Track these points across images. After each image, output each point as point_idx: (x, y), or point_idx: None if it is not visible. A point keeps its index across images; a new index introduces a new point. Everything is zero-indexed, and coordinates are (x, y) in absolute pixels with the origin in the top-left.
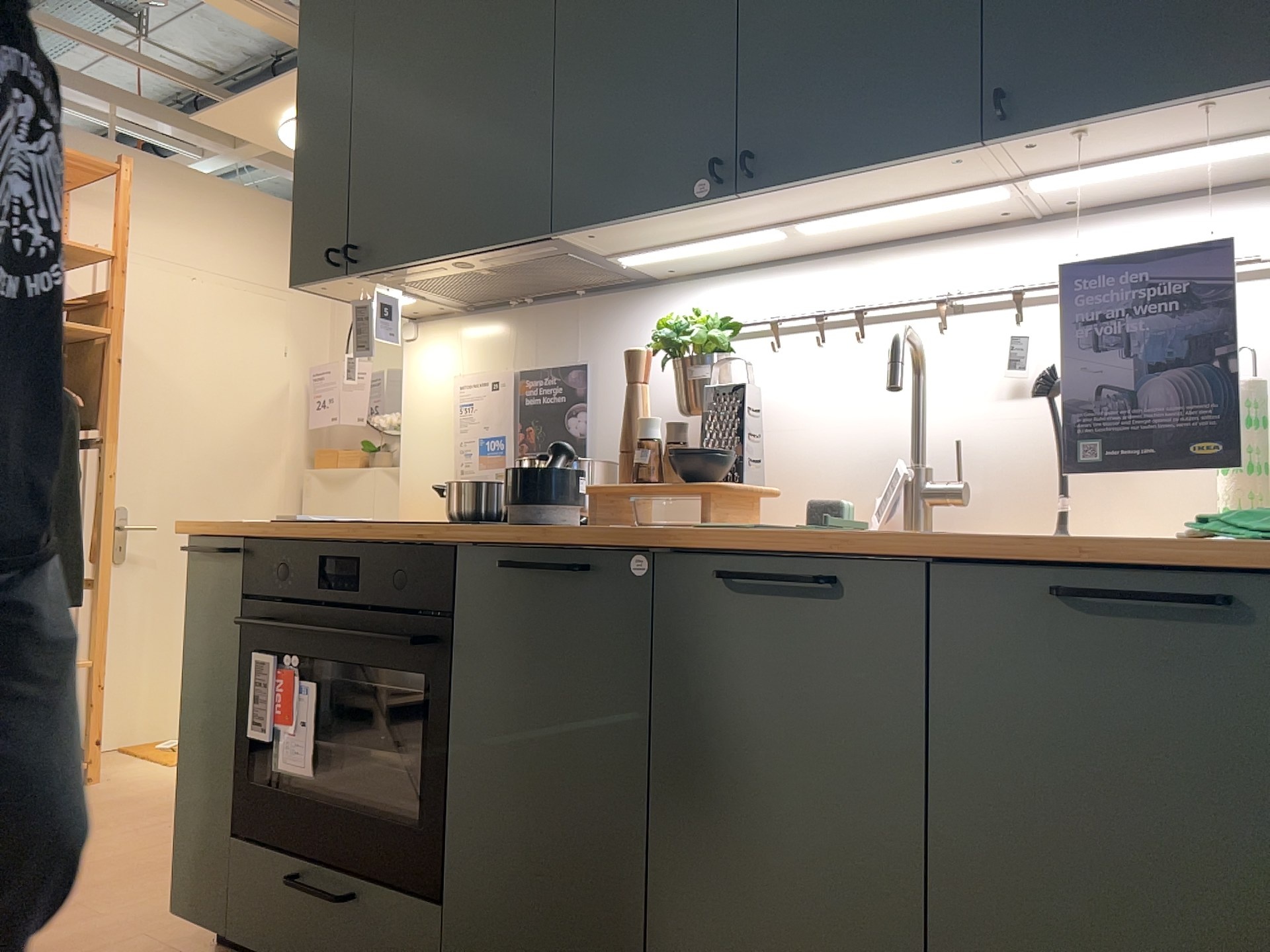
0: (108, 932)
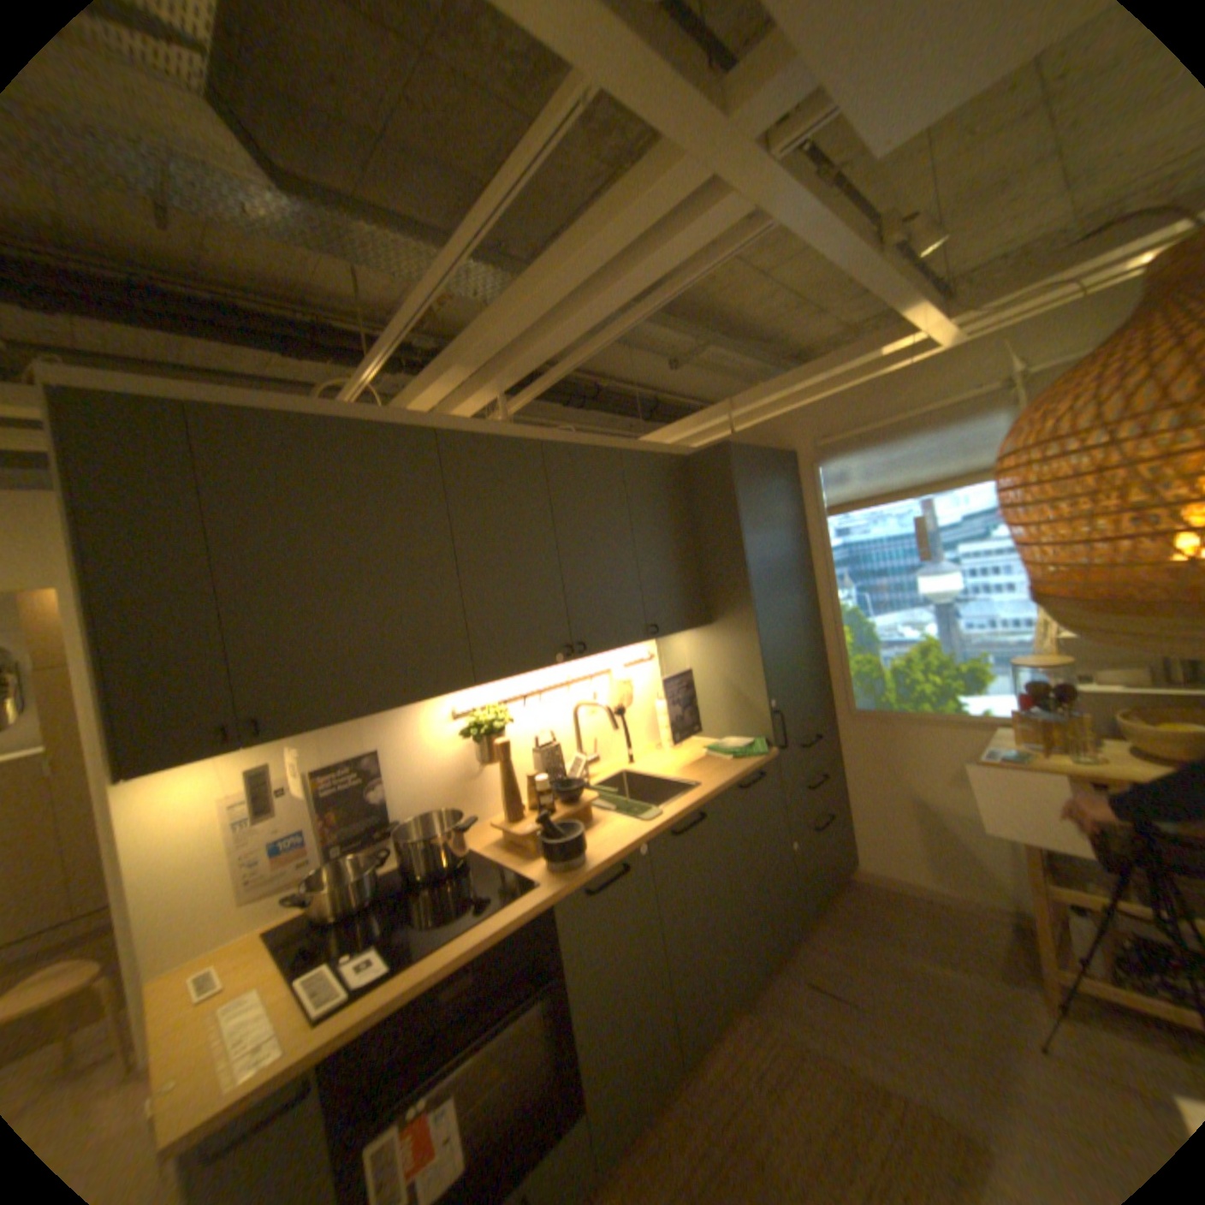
0: None
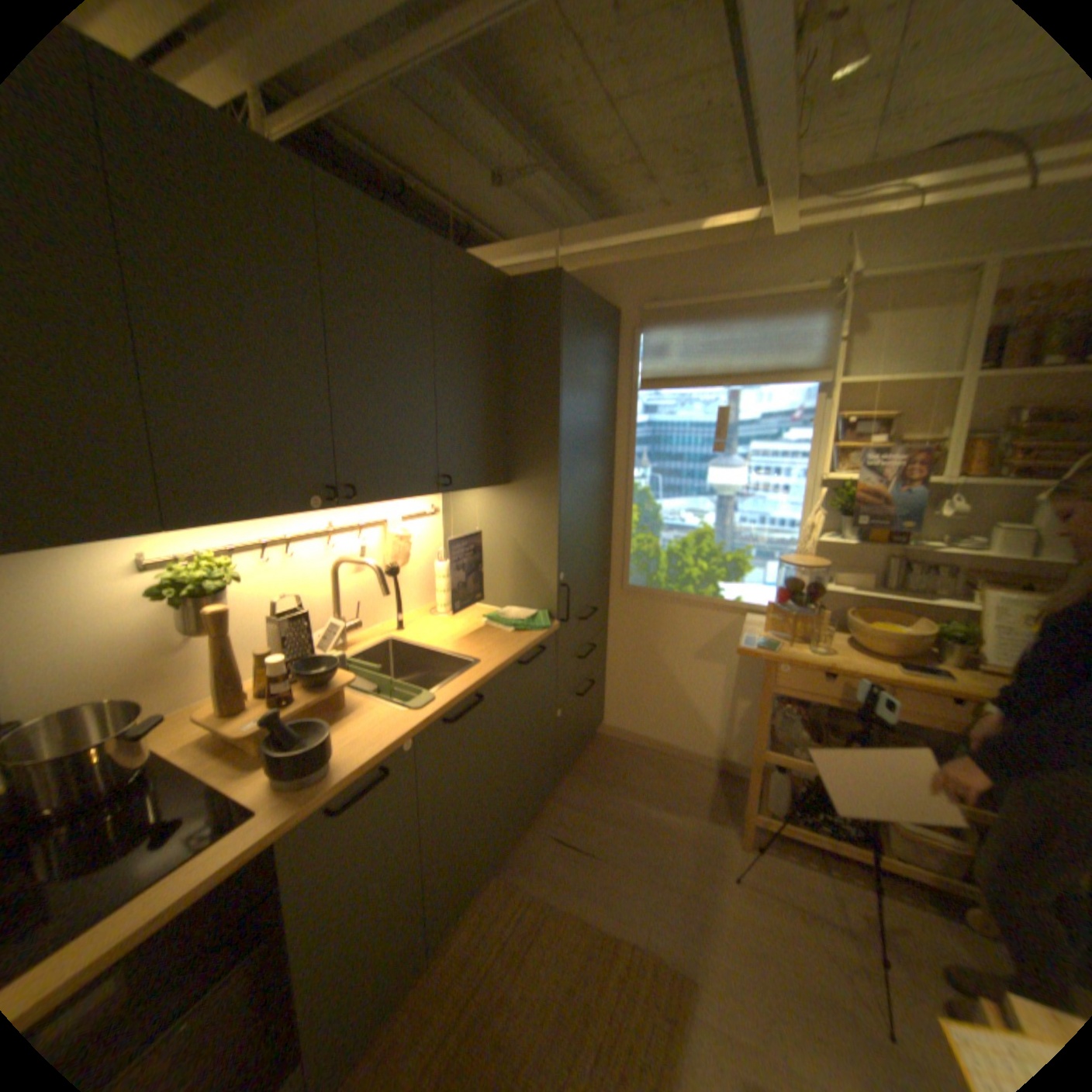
0: None
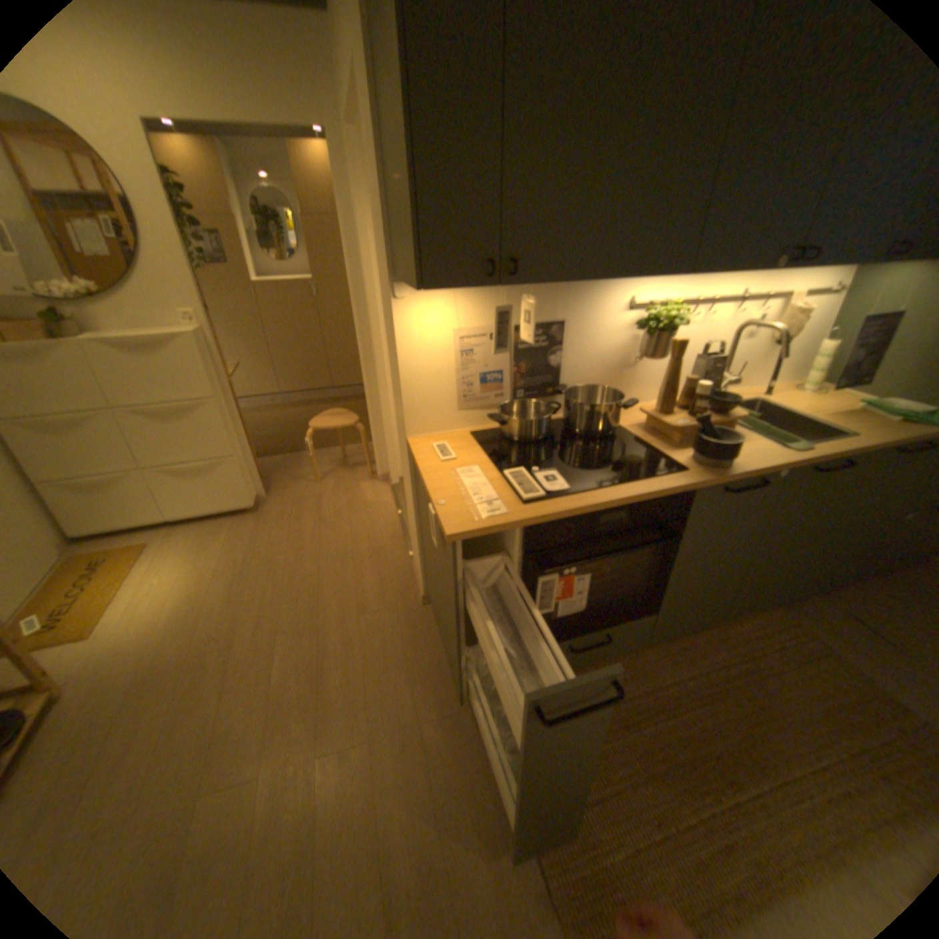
0: (398, 741)
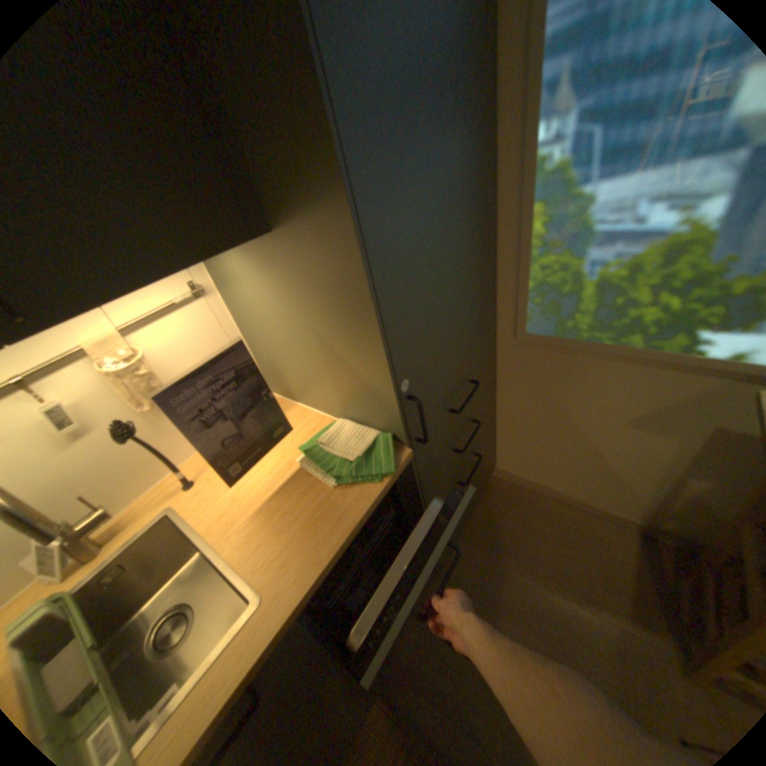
0: None
